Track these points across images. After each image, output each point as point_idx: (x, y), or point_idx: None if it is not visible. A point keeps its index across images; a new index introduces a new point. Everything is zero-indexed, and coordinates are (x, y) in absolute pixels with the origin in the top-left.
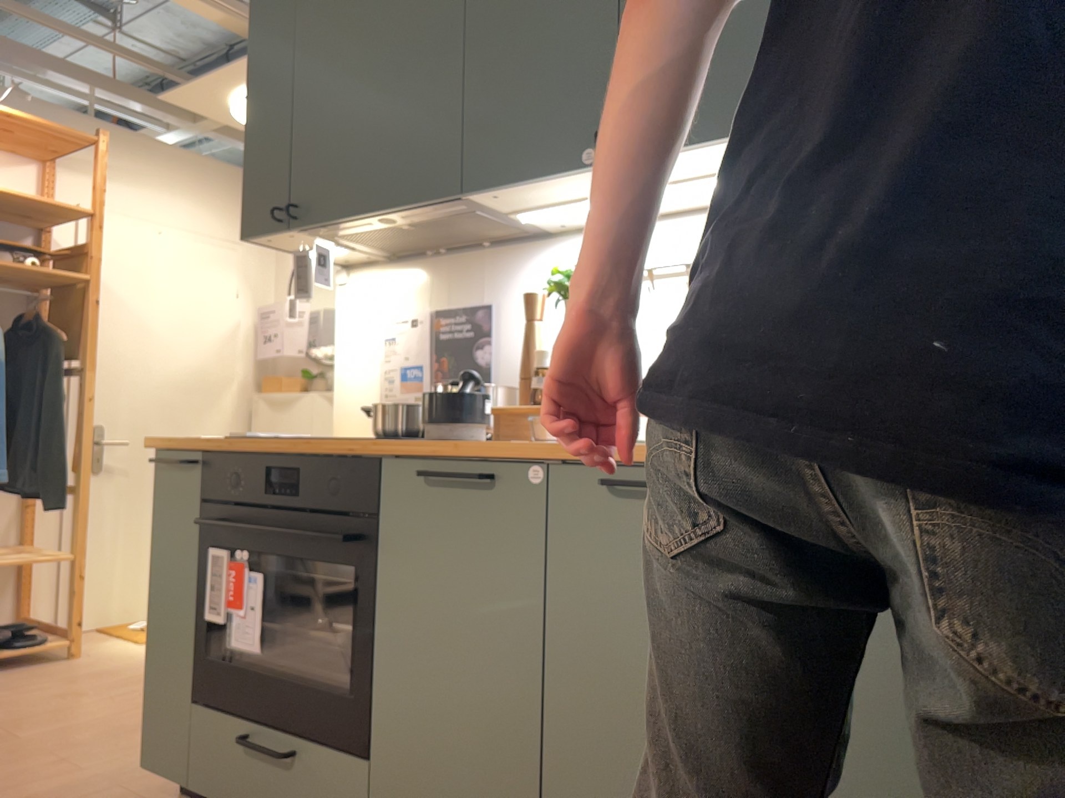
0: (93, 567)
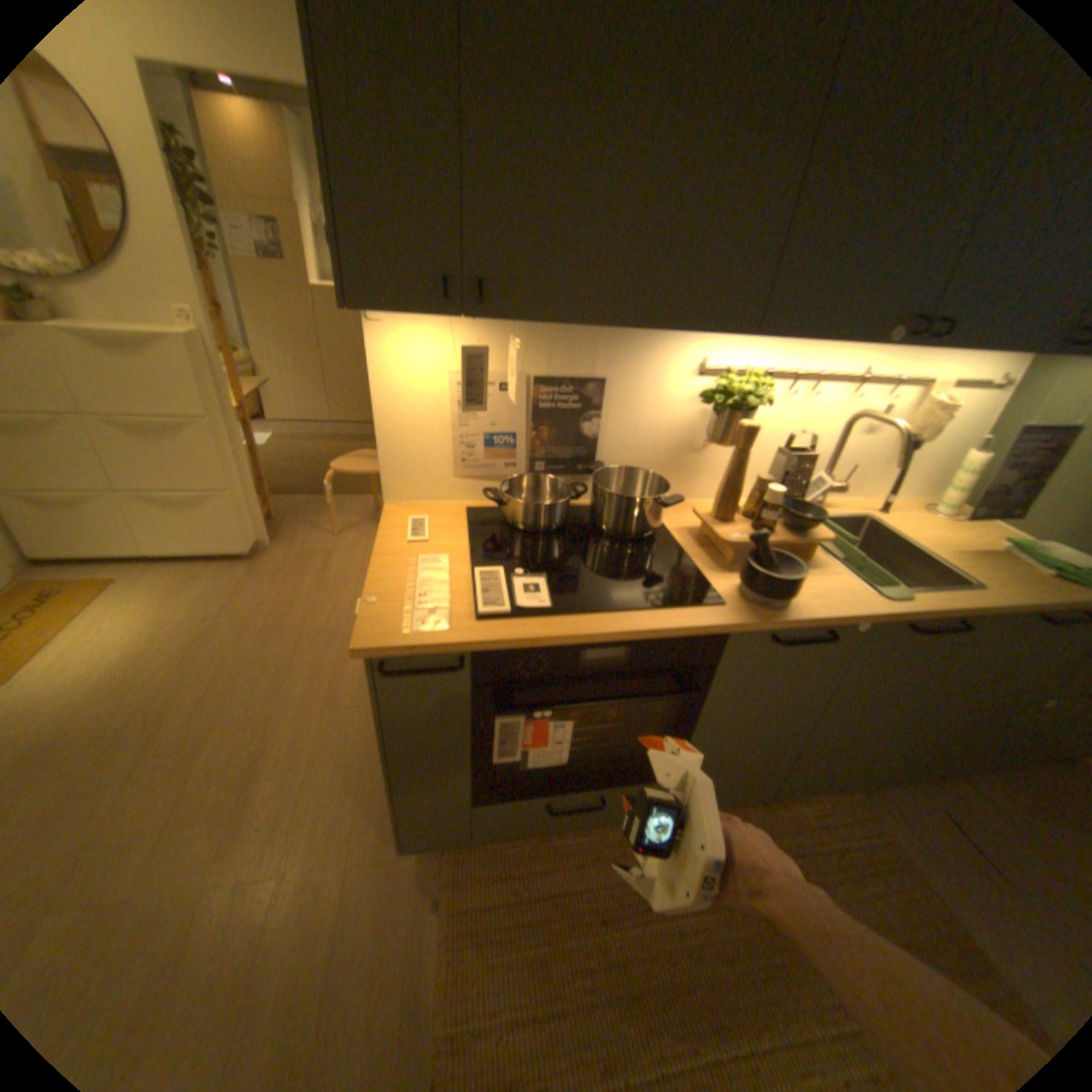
0: None
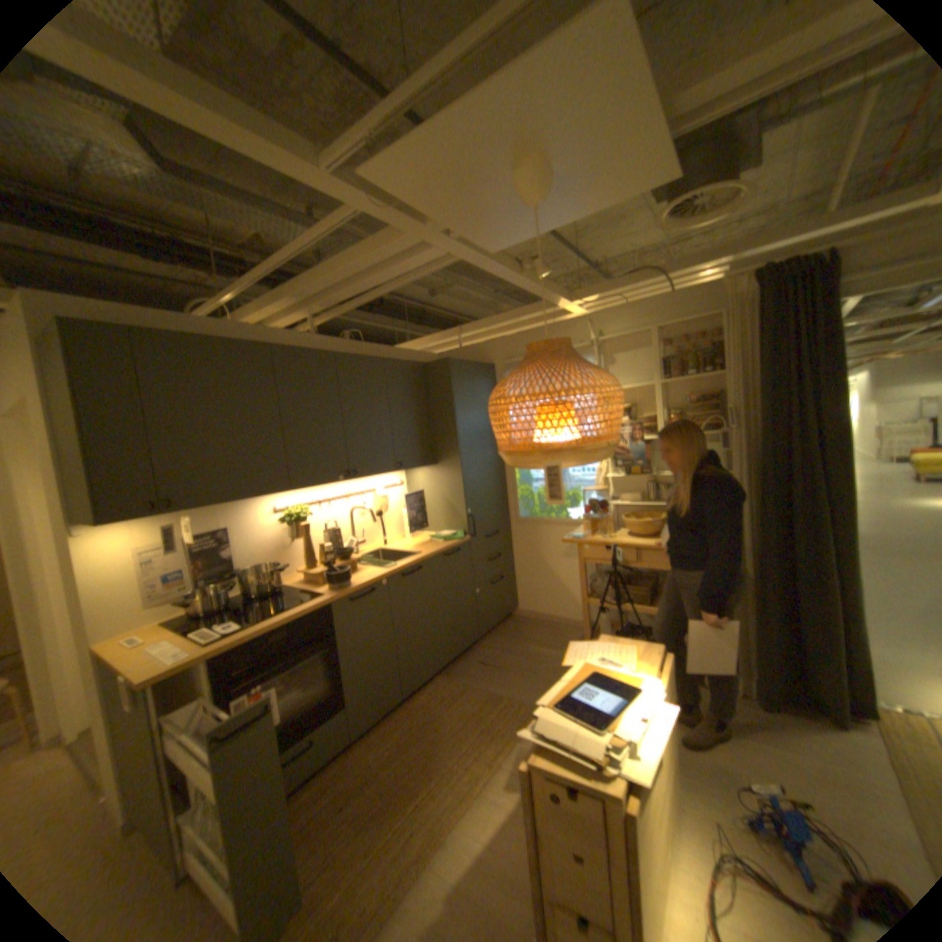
0: None
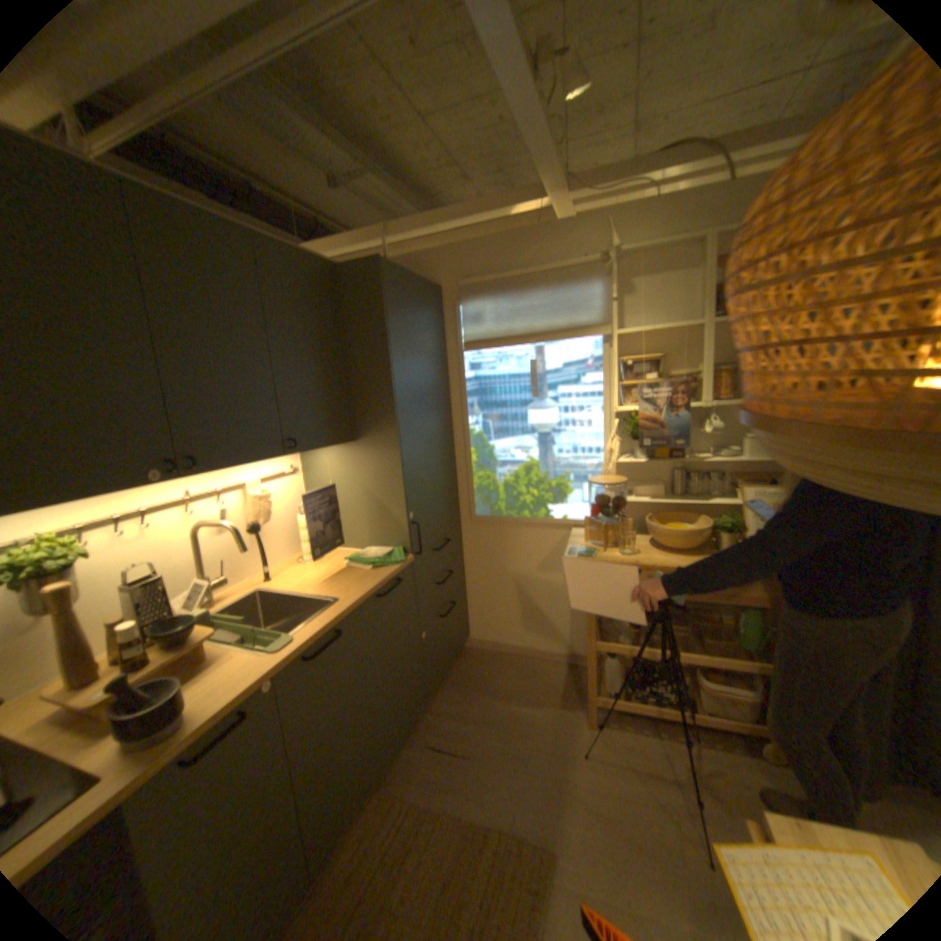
0: None
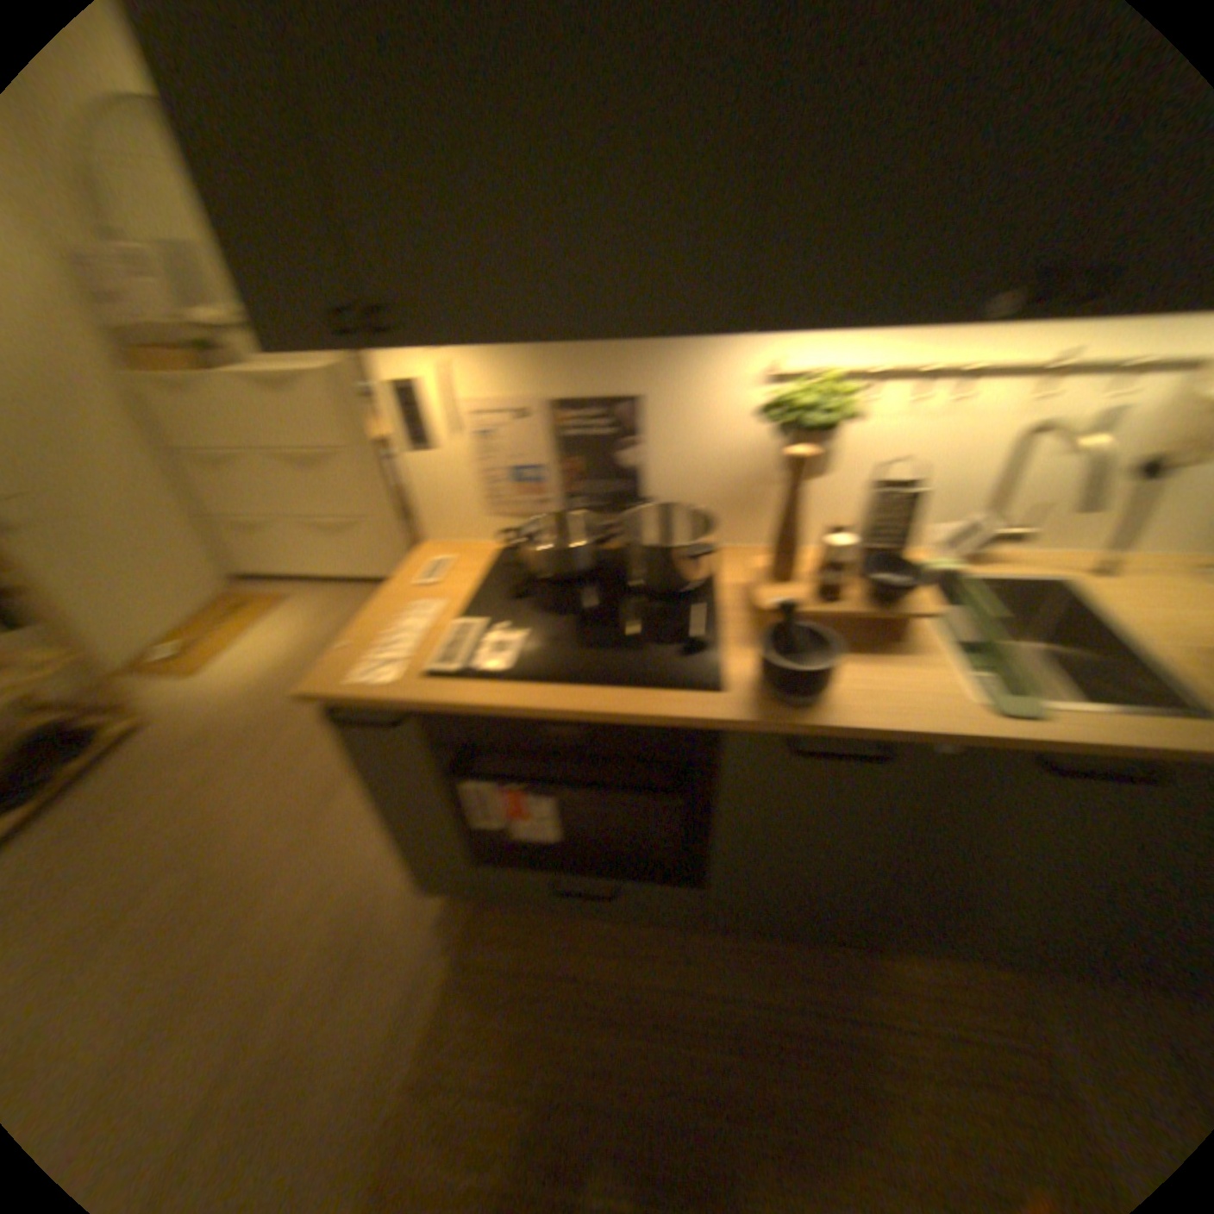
0: (90, 622)
